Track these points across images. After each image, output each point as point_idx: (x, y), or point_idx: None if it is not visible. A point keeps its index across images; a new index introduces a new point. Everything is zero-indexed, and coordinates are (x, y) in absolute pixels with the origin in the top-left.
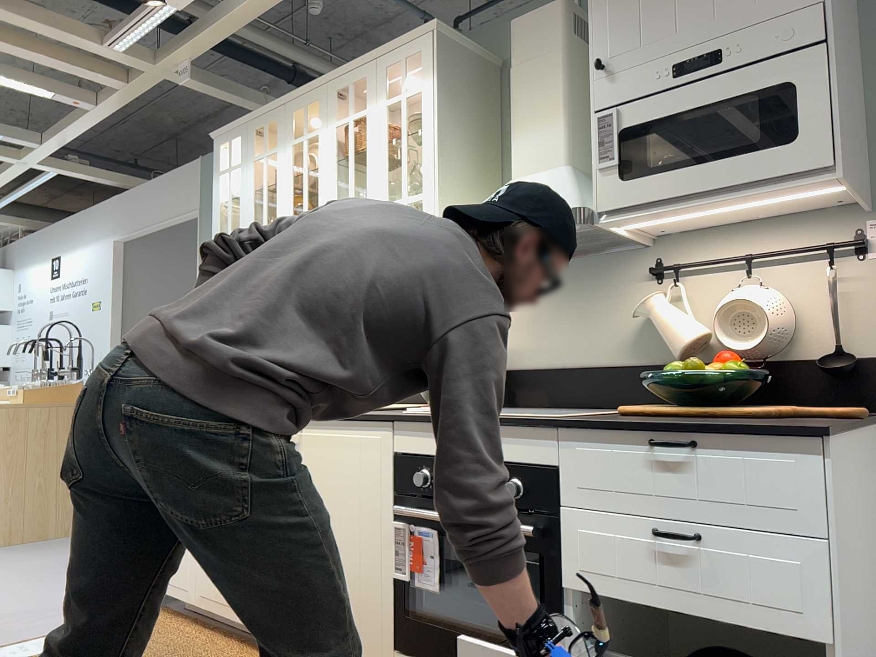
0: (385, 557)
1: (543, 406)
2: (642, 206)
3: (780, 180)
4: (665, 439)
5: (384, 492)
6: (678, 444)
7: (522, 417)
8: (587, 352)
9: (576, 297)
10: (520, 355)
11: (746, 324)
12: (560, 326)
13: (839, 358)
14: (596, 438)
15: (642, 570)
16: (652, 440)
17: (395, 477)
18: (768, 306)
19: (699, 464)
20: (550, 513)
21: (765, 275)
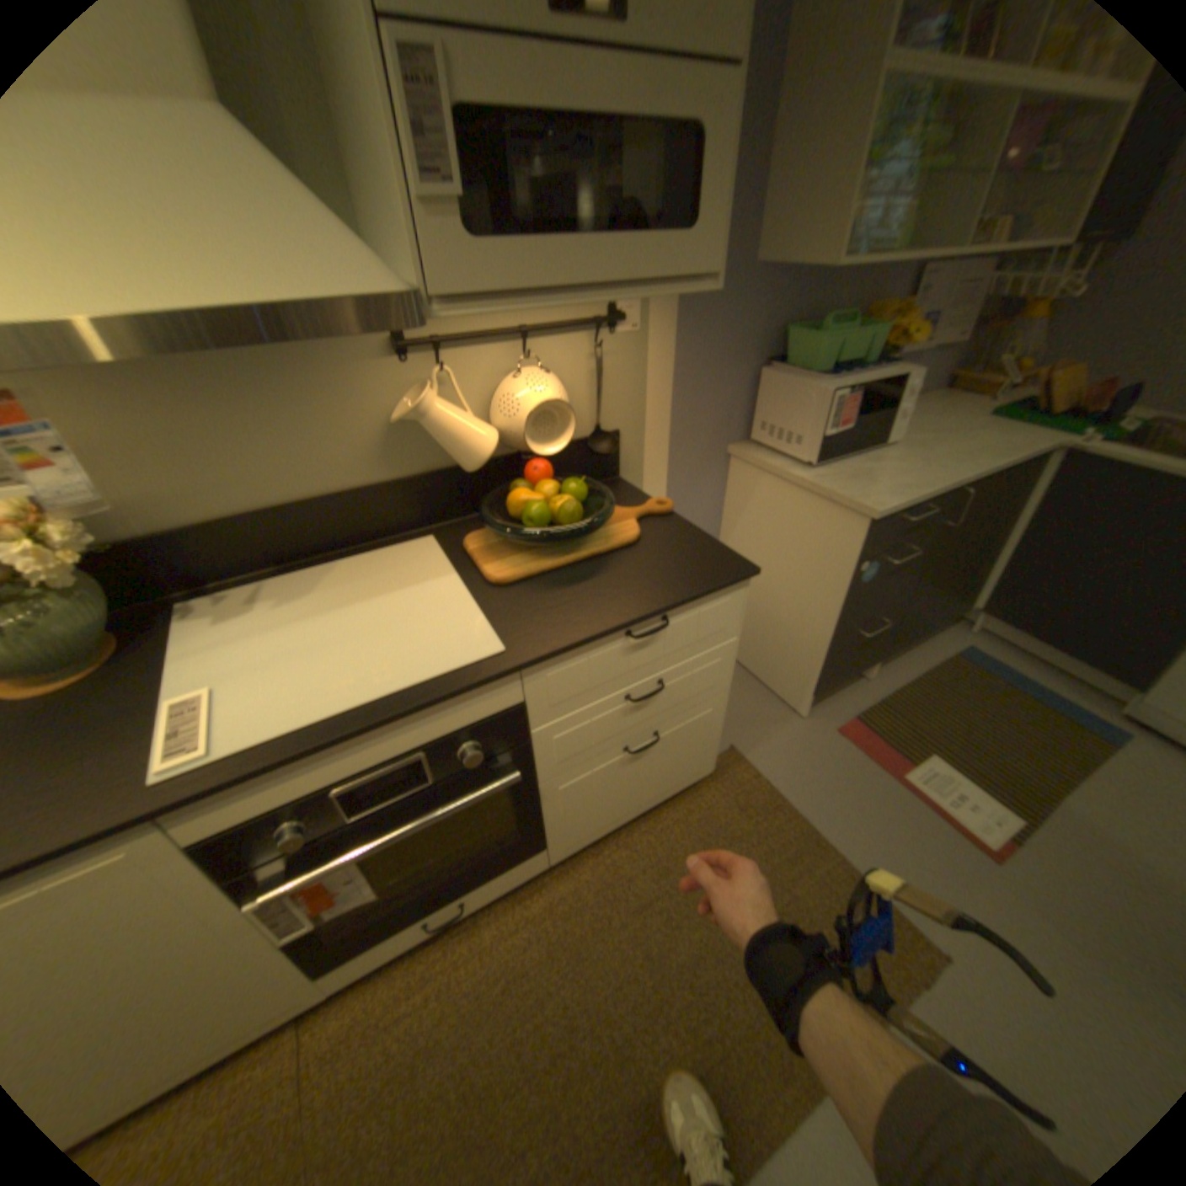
0: (243, 942)
1: (258, 568)
2: (501, 291)
3: (669, 281)
4: (641, 626)
5: (193, 896)
6: (659, 628)
7: (440, 670)
8: (309, 476)
9: (258, 390)
10: (166, 506)
11: (547, 424)
12: (240, 443)
13: (598, 438)
14: (569, 655)
15: (613, 728)
16: (626, 631)
17: (205, 864)
18: (566, 402)
19: (665, 631)
20: (515, 743)
21: (533, 351)
